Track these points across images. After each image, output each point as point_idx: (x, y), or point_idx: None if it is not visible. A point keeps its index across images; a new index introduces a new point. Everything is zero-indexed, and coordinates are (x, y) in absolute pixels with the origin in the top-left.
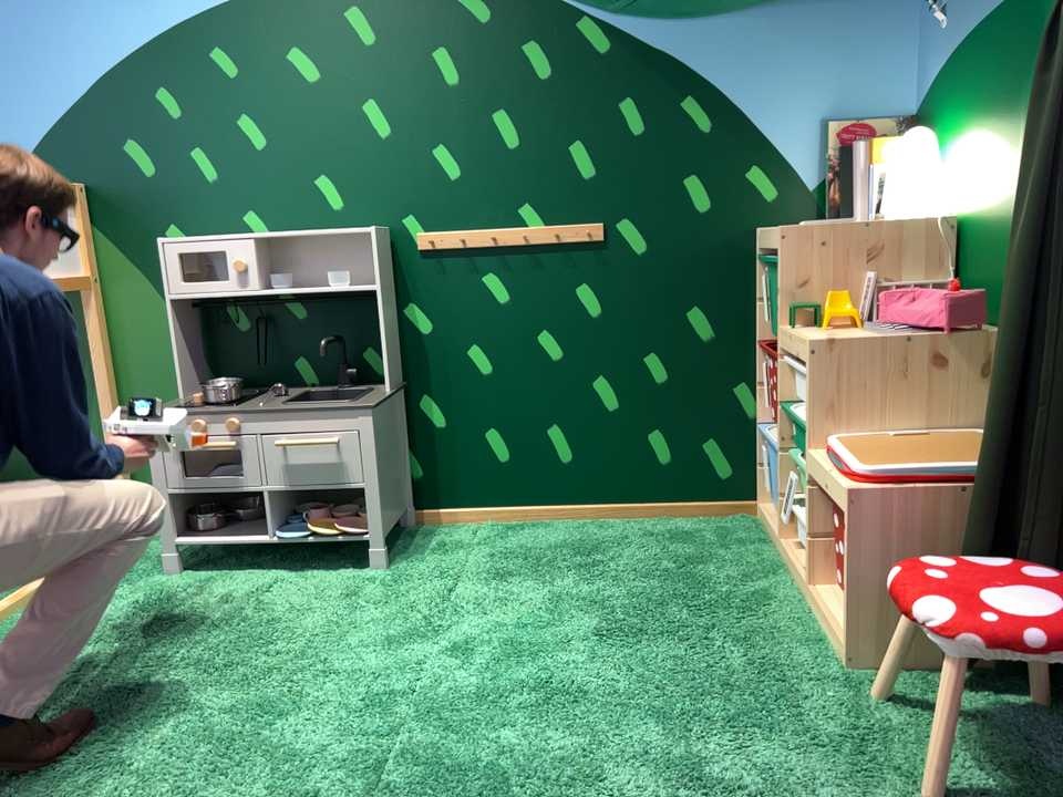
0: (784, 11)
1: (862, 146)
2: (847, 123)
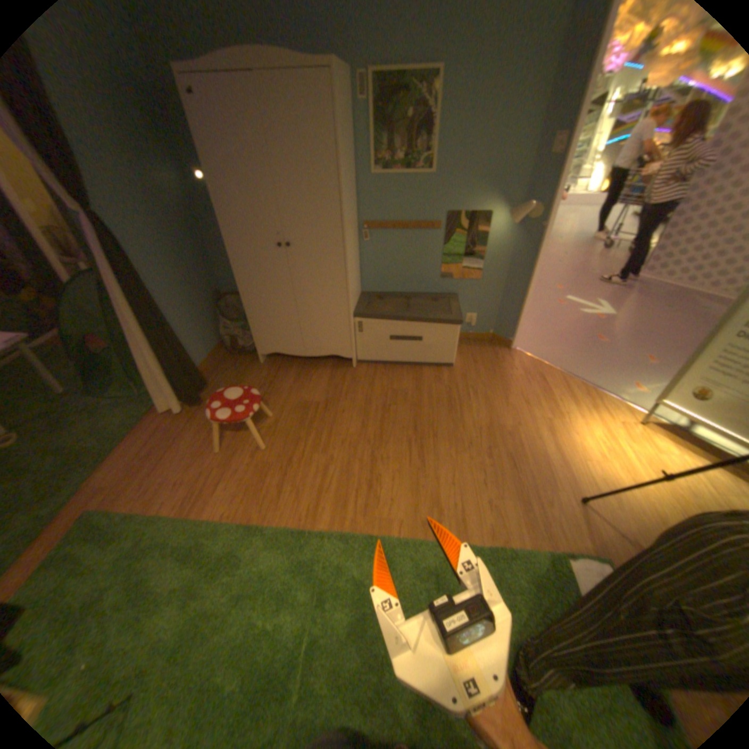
0: None
1: None
2: None
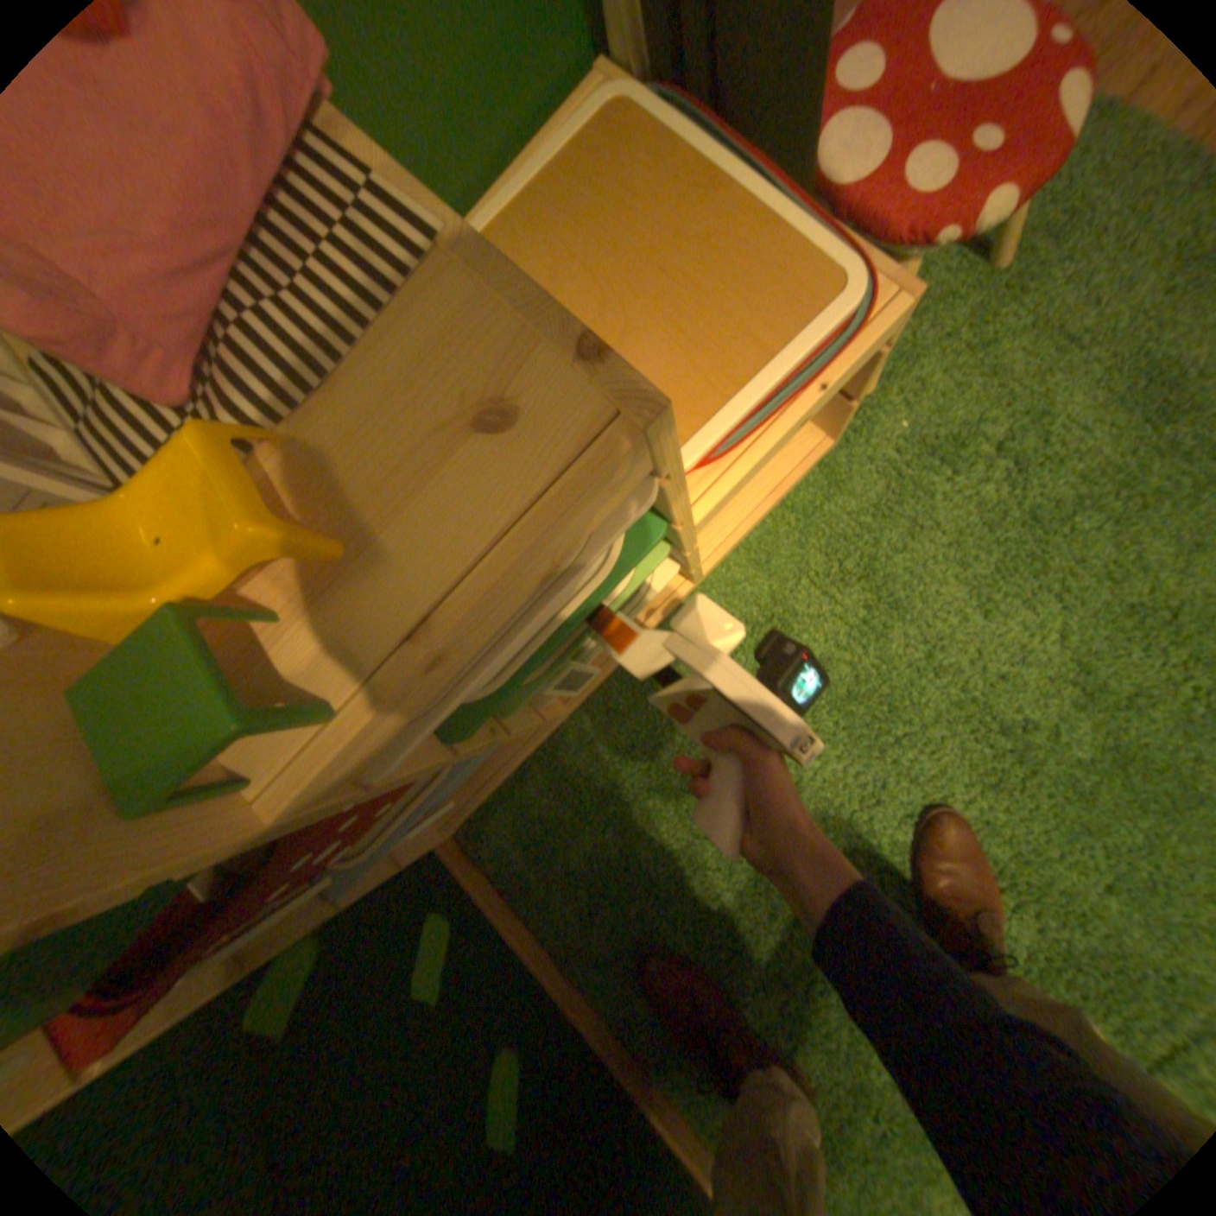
0: None
1: None
2: None
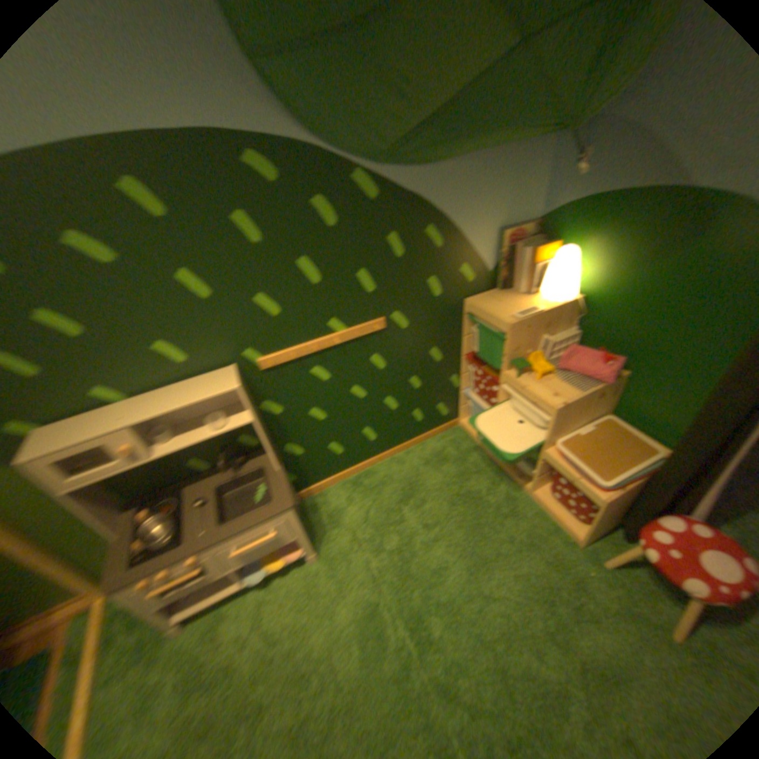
0: (489, 154)
1: (525, 247)
2: (515, 230)
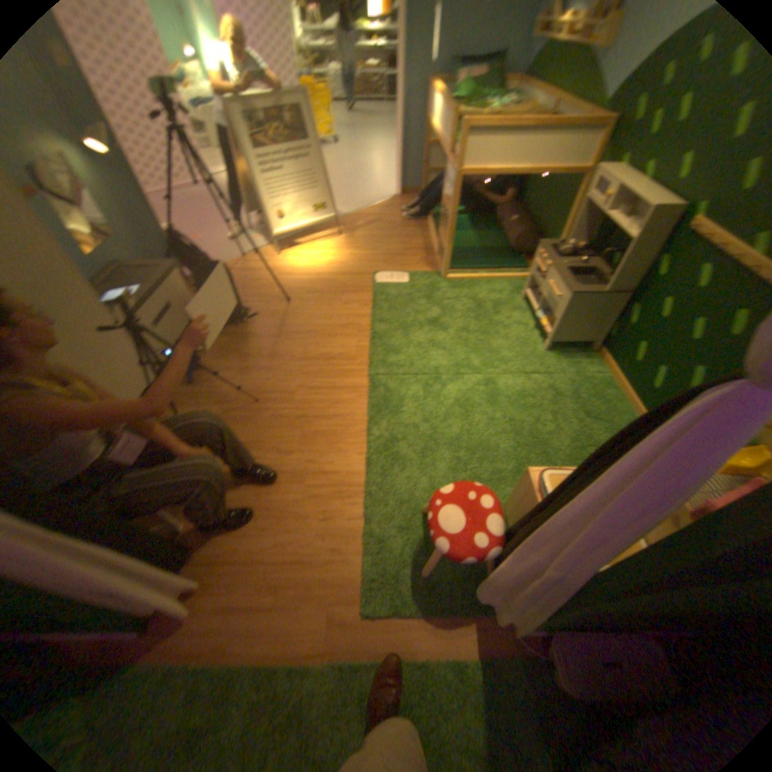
0: None
1: None
2: None
